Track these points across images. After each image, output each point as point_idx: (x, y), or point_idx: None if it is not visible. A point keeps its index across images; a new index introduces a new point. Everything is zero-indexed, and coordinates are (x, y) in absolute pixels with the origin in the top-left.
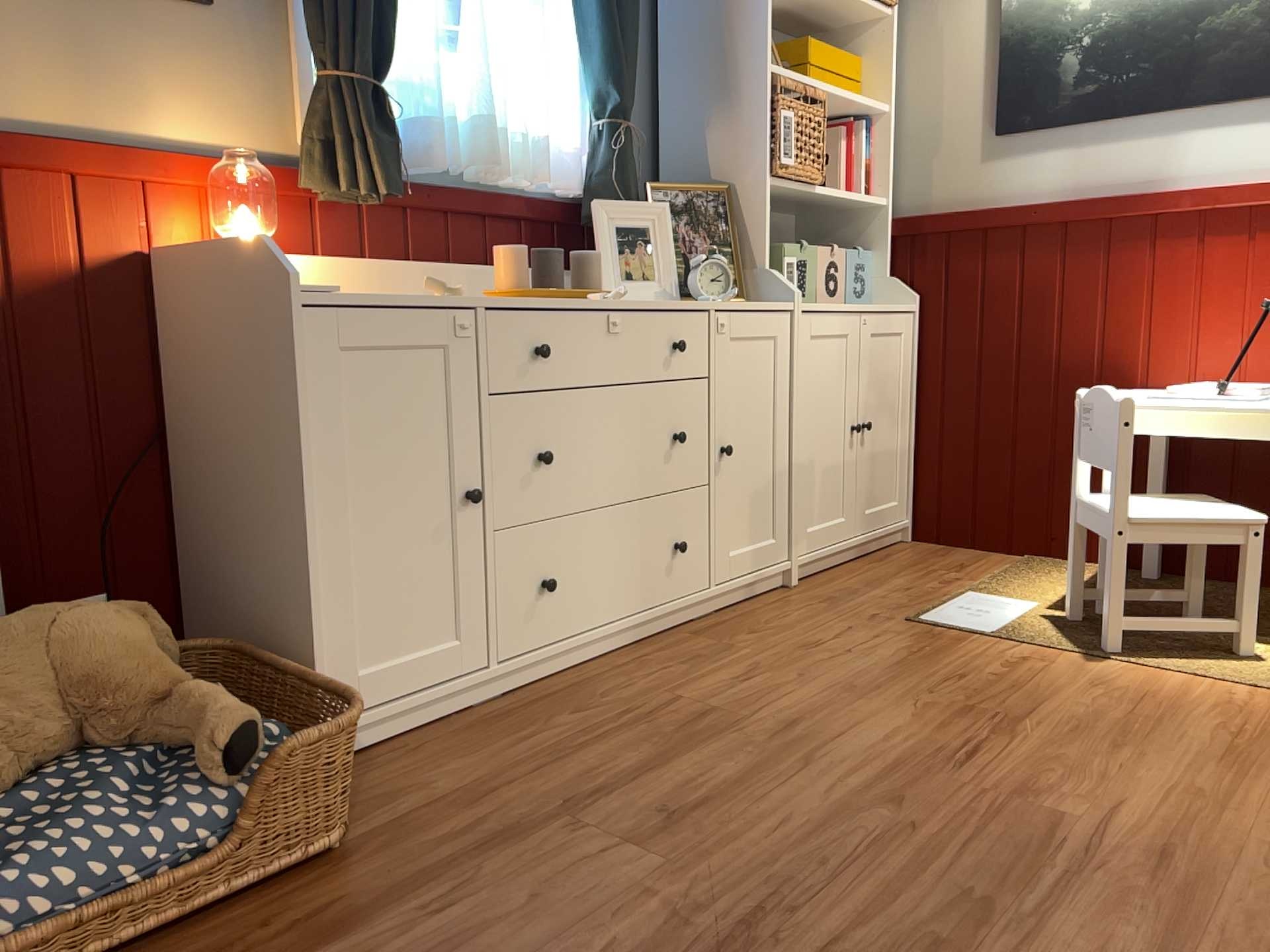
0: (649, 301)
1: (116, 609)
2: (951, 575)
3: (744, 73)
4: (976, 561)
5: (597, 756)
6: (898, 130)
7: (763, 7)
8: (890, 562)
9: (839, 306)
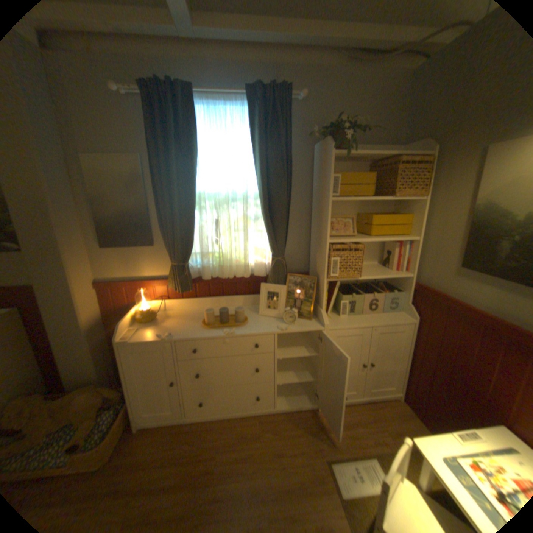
0: (248, 331)
1: (93, 394)
2: (386, 442)
3: (323, 241)
4: (412, 437)
5: (167, 474)
6: (426, 246)
7: (327, 220)
8: (375, 415)
9: (368, 320)
